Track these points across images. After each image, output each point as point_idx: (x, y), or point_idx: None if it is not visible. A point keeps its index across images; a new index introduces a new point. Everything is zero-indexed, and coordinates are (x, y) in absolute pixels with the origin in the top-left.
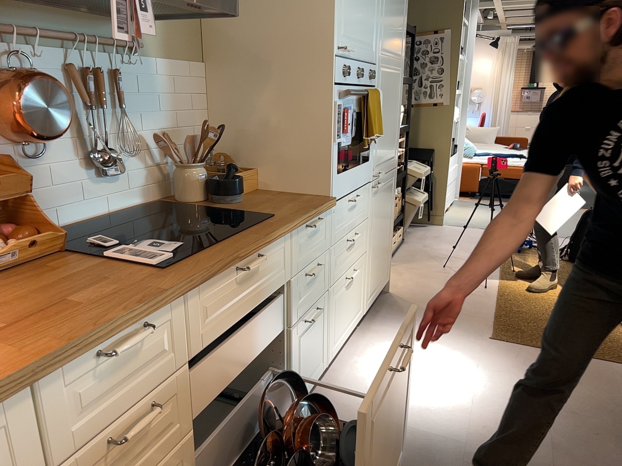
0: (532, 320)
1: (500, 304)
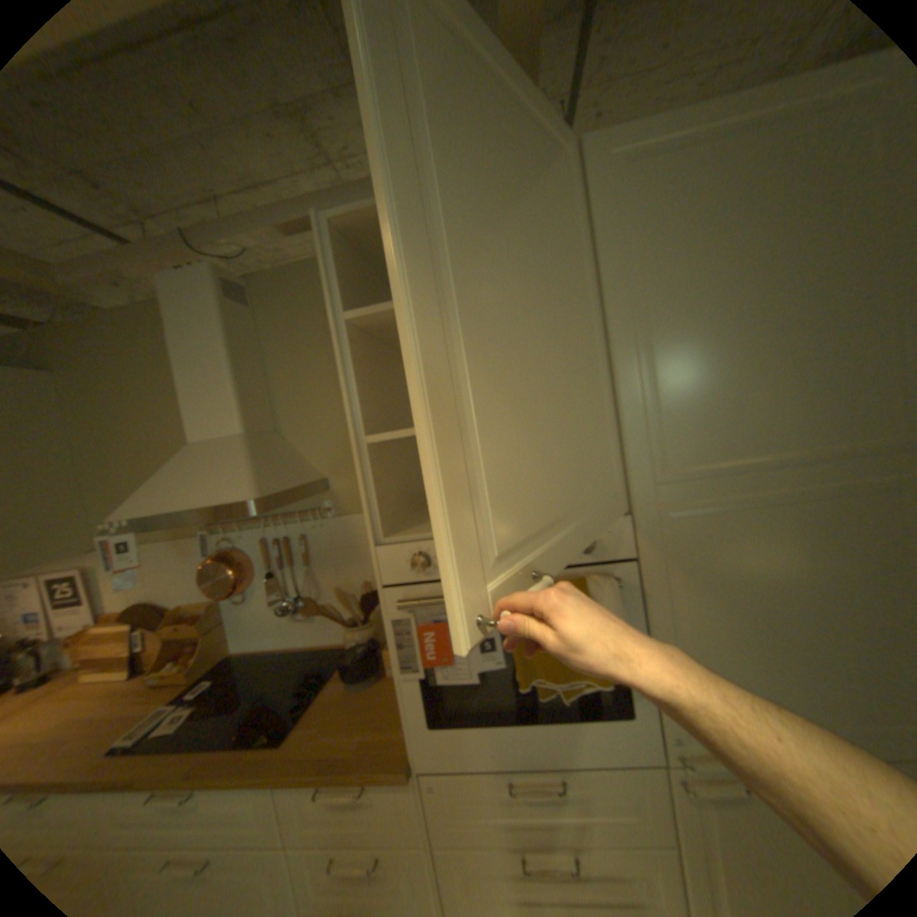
0: None
1: None
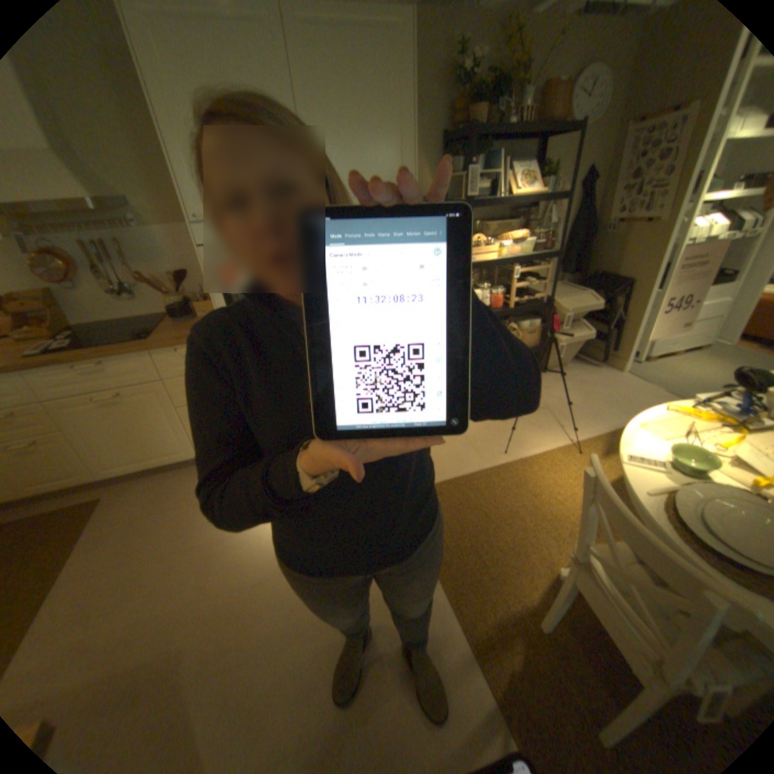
0: (471, 507)
1: (478, 476)
